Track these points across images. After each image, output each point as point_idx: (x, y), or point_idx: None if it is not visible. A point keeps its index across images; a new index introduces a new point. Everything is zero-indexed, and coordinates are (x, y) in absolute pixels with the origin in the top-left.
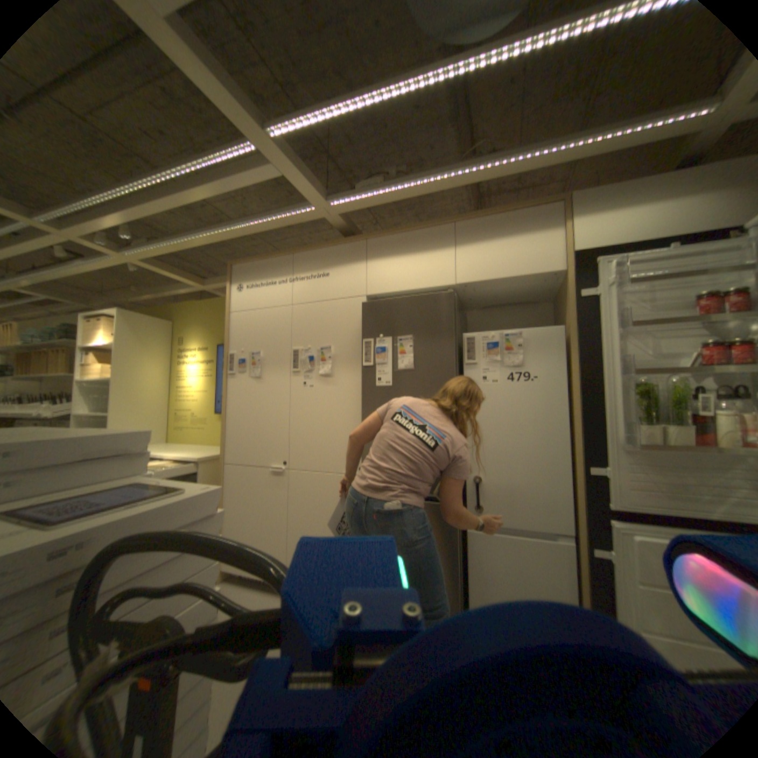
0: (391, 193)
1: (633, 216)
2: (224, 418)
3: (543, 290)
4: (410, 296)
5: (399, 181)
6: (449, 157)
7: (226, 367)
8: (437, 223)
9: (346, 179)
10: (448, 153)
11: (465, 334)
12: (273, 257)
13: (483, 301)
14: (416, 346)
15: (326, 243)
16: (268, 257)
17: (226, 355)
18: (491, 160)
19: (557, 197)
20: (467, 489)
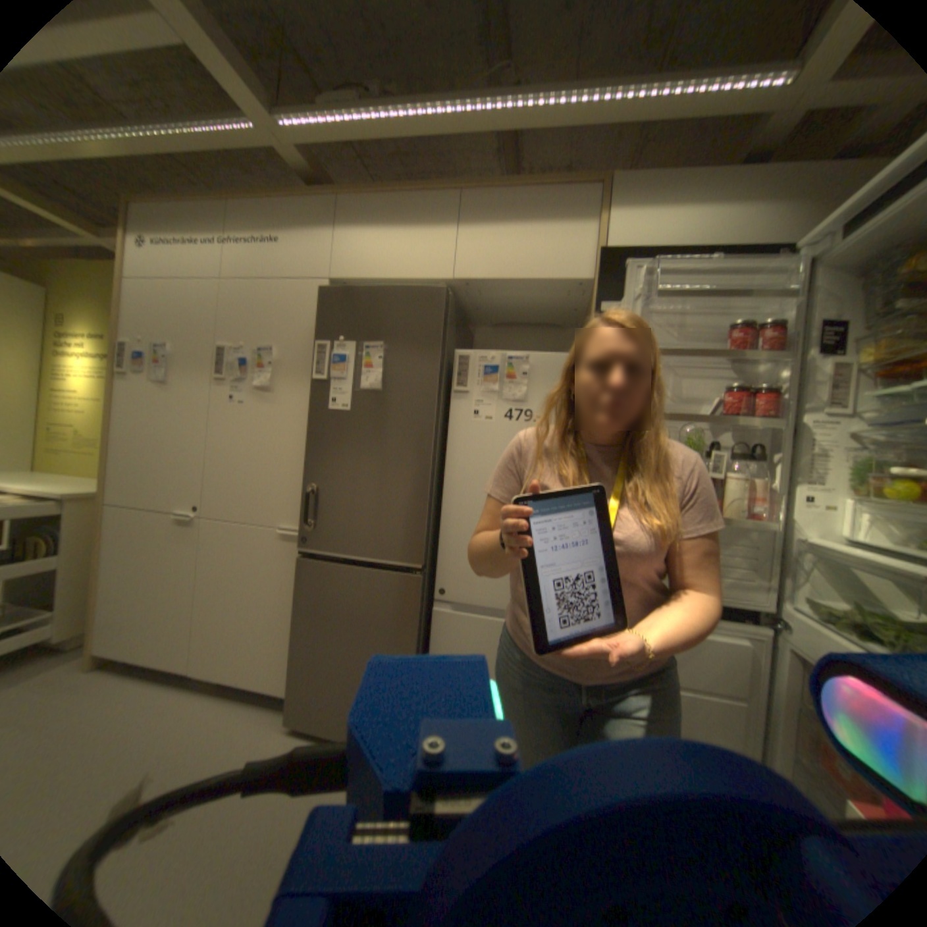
0: (370, 122)
1: (682, 218)
2: (106, 437)
3: (568, 308)
4: (388, 286)
5: (384, 106)
6: (462, 86)
7: (111, 362)
8: (437, 186)
9: (312, 93)
10: (461, 81)
11: (459, 350)
12: (195, 200)
13: (495, 315)
14: (389, 359)
15: (277, 191)
16: (186, 198)
17: (113, 343)
18: (514, 98)
19: (595, 176)
20: (439, 557)
